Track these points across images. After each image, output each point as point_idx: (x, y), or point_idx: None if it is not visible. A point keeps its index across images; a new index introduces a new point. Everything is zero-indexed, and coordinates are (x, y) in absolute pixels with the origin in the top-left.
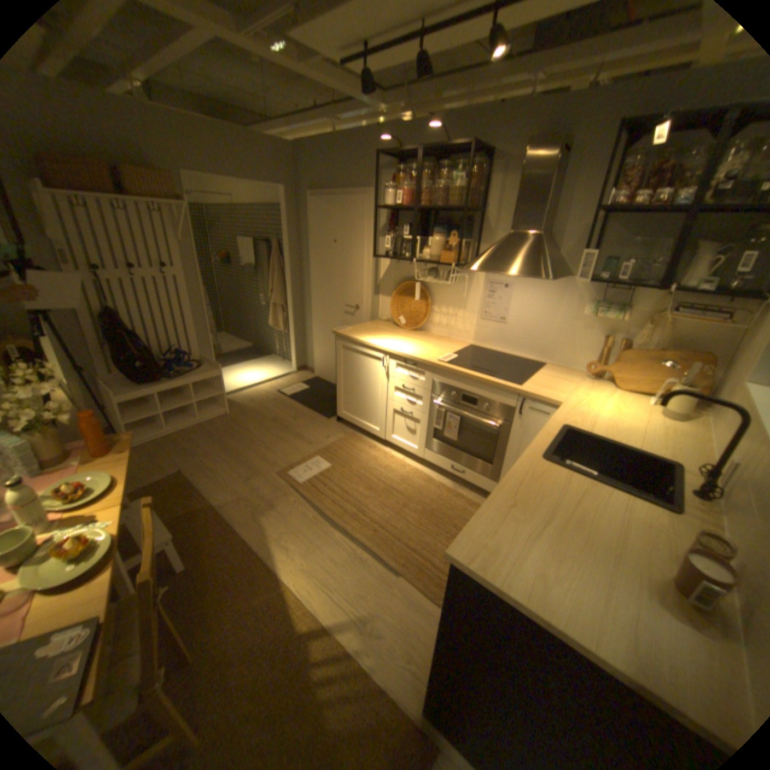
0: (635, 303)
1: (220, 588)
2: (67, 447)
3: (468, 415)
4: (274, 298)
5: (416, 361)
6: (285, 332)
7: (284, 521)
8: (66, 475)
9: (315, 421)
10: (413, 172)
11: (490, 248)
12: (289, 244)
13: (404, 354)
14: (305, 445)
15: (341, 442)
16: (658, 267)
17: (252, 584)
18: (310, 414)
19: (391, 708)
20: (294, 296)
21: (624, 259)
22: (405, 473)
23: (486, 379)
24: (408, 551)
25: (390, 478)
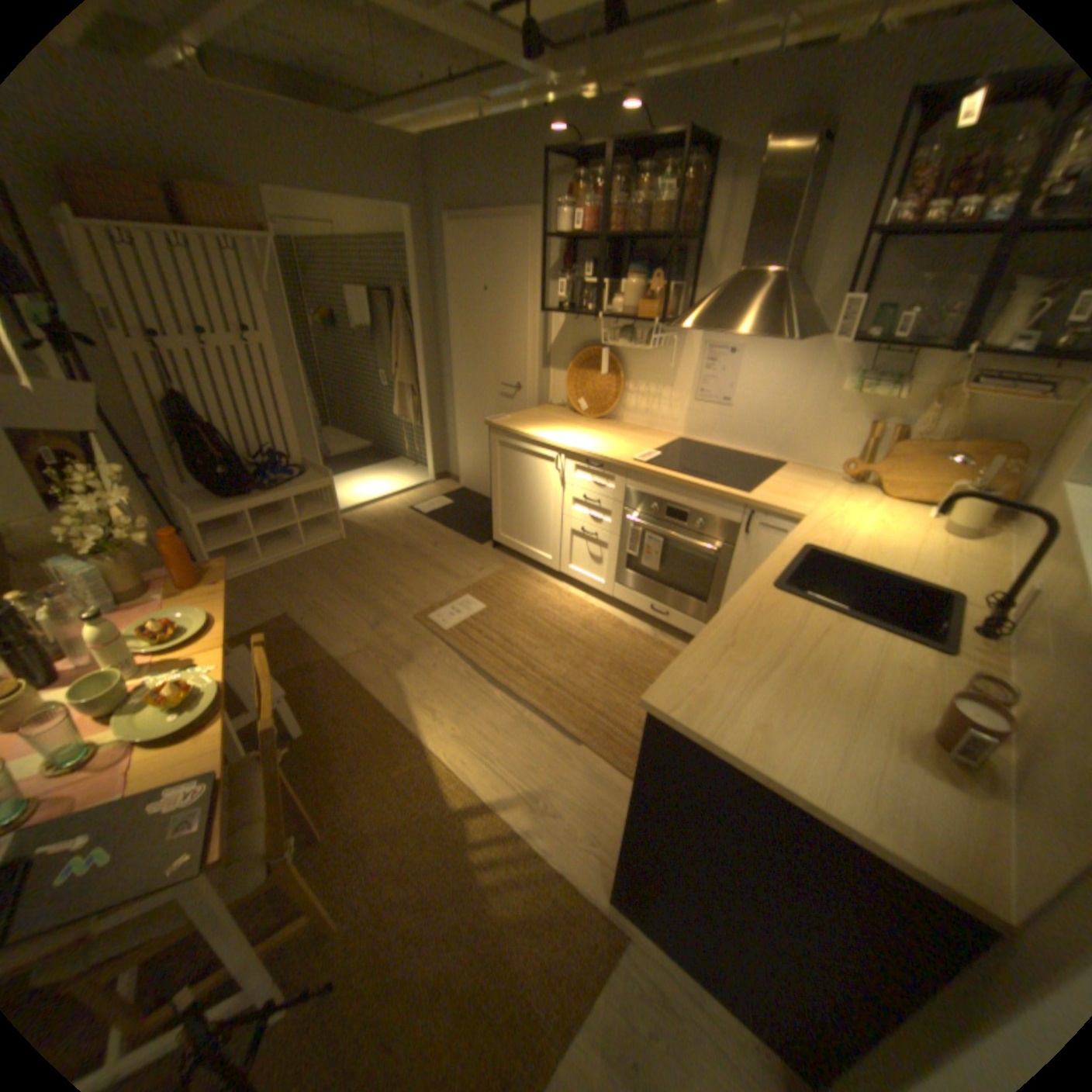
0: (917, 373)
1: (349, 757)
2: (144, 577)
3: (674, 536)
4: (400, 376)
5: (603, 462)
6: (417, 425)
7: (428, 677)
8: (149, 611)
9: (463, 548)
10: (599, 180)
11: (711, 295)
12: (419, 295)
13: (585, 451)
14: (450, 580)
15: (500, 575)
16: (952, 318)
17: (390, 753)
18: (456, 539)
19: (571, 896)
20: (428, 373)
21: (905, 306)
22: (588, 616)
23: (701, 485)
24: (592, 714)
25: (567, 623)
